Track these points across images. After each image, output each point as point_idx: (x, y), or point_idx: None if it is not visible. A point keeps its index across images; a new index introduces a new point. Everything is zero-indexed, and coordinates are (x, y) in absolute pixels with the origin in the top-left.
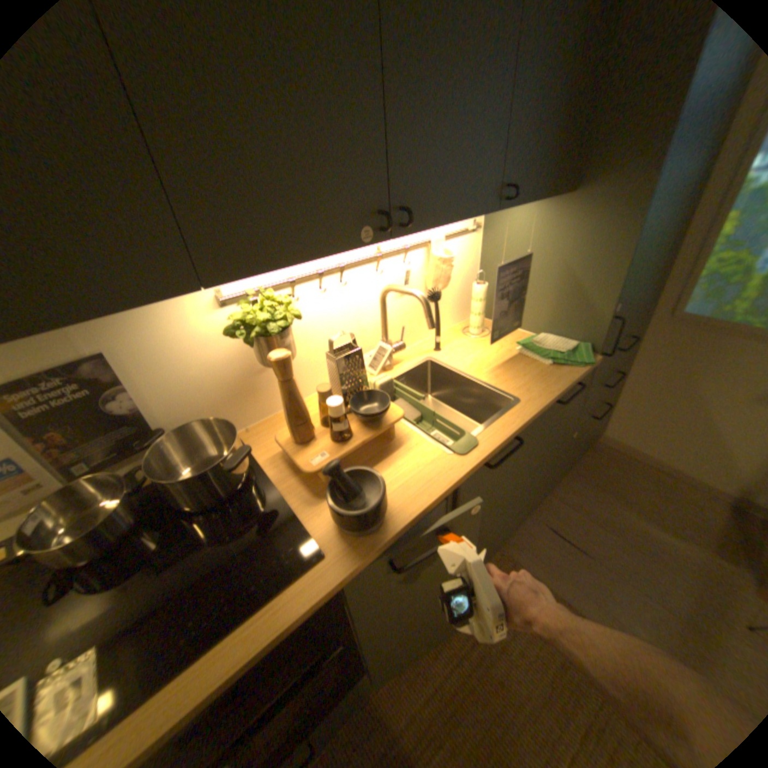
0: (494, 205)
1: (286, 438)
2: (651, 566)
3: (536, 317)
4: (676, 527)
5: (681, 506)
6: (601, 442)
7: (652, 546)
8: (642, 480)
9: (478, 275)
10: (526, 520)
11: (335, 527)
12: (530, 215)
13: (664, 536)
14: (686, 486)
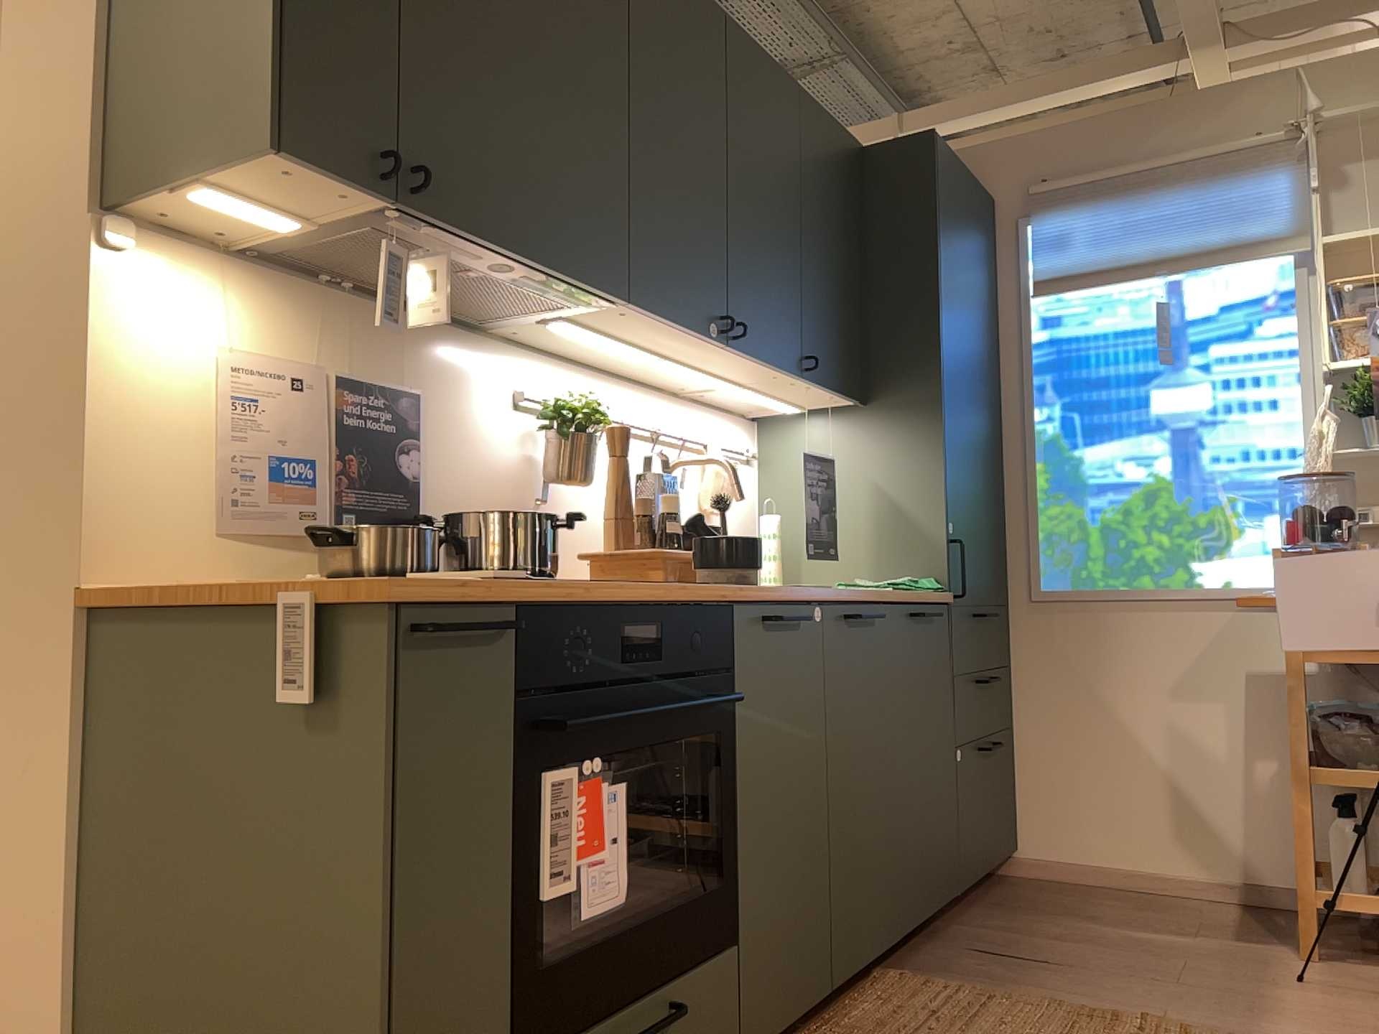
0: (792, 383)
1: (596, 552)
2: (1149, 958)
3: (856, 566)
4: (1170, 927)
5: (1171, 911)
6: (1020, 872)
7: (1143, 944)
8: (1102, 898)
9: (769, 505)
10: (928, 948)
11: (711, 571)
12: (822, 438)
13: (1157, 936)
14: (1170, 895)
